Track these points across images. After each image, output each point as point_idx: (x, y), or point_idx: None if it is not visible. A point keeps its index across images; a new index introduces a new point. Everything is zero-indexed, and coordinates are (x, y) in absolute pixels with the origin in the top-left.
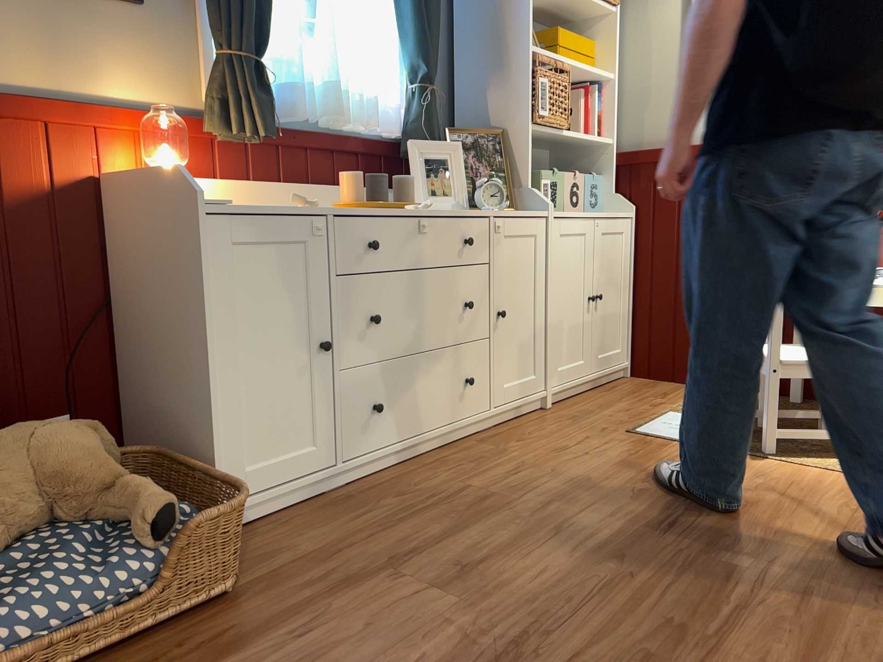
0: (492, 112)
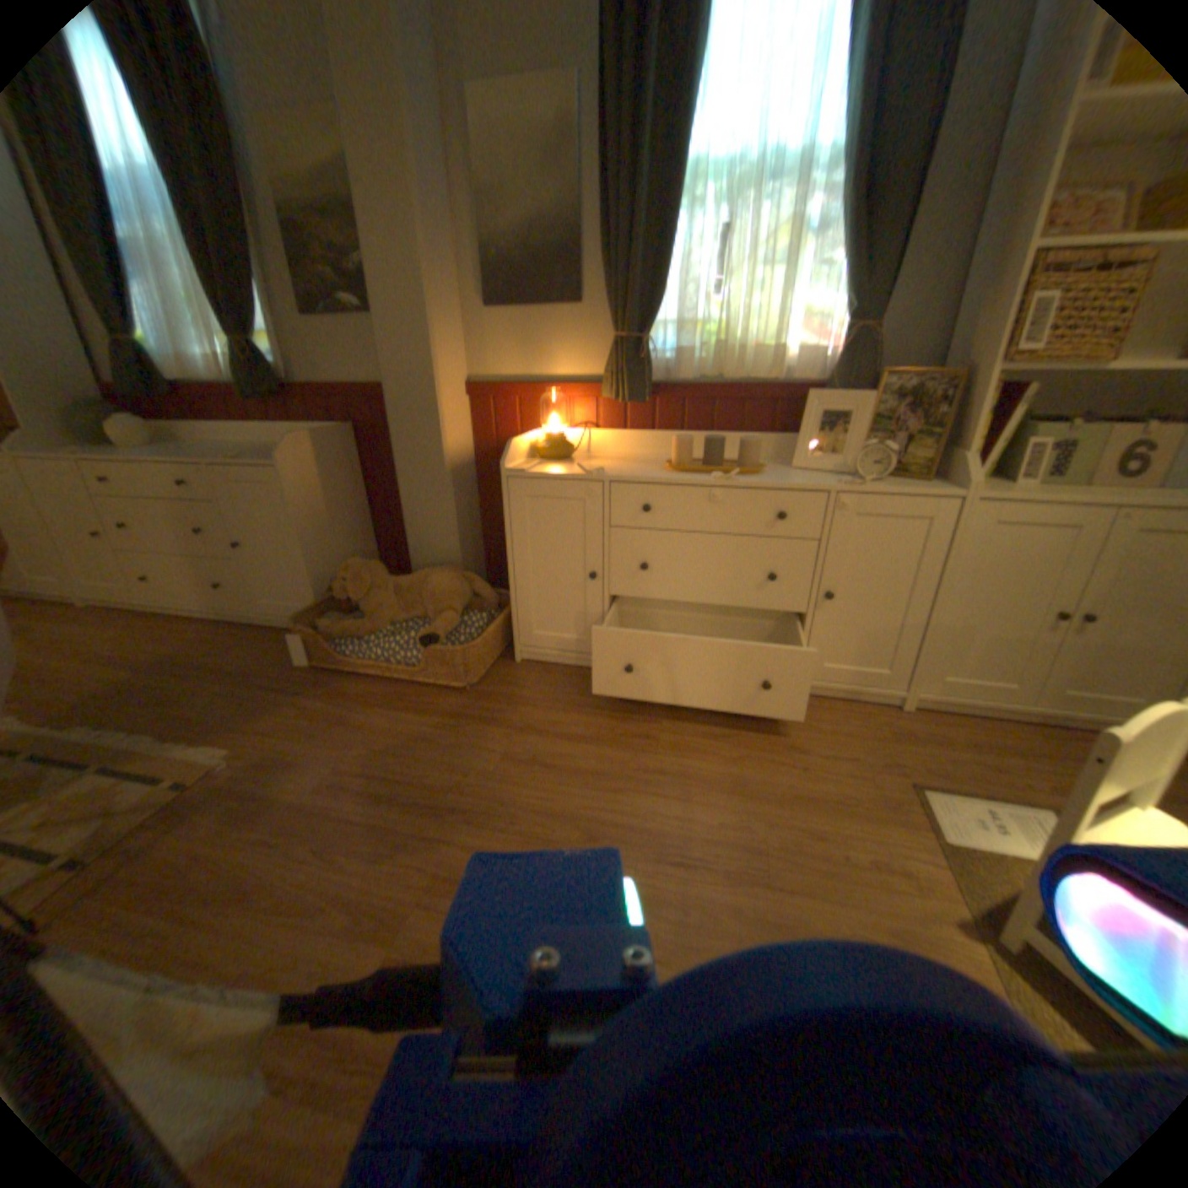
0: (976, 341)
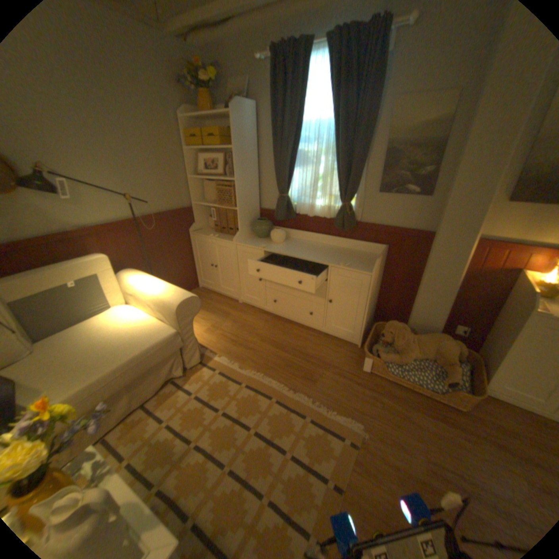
0: None
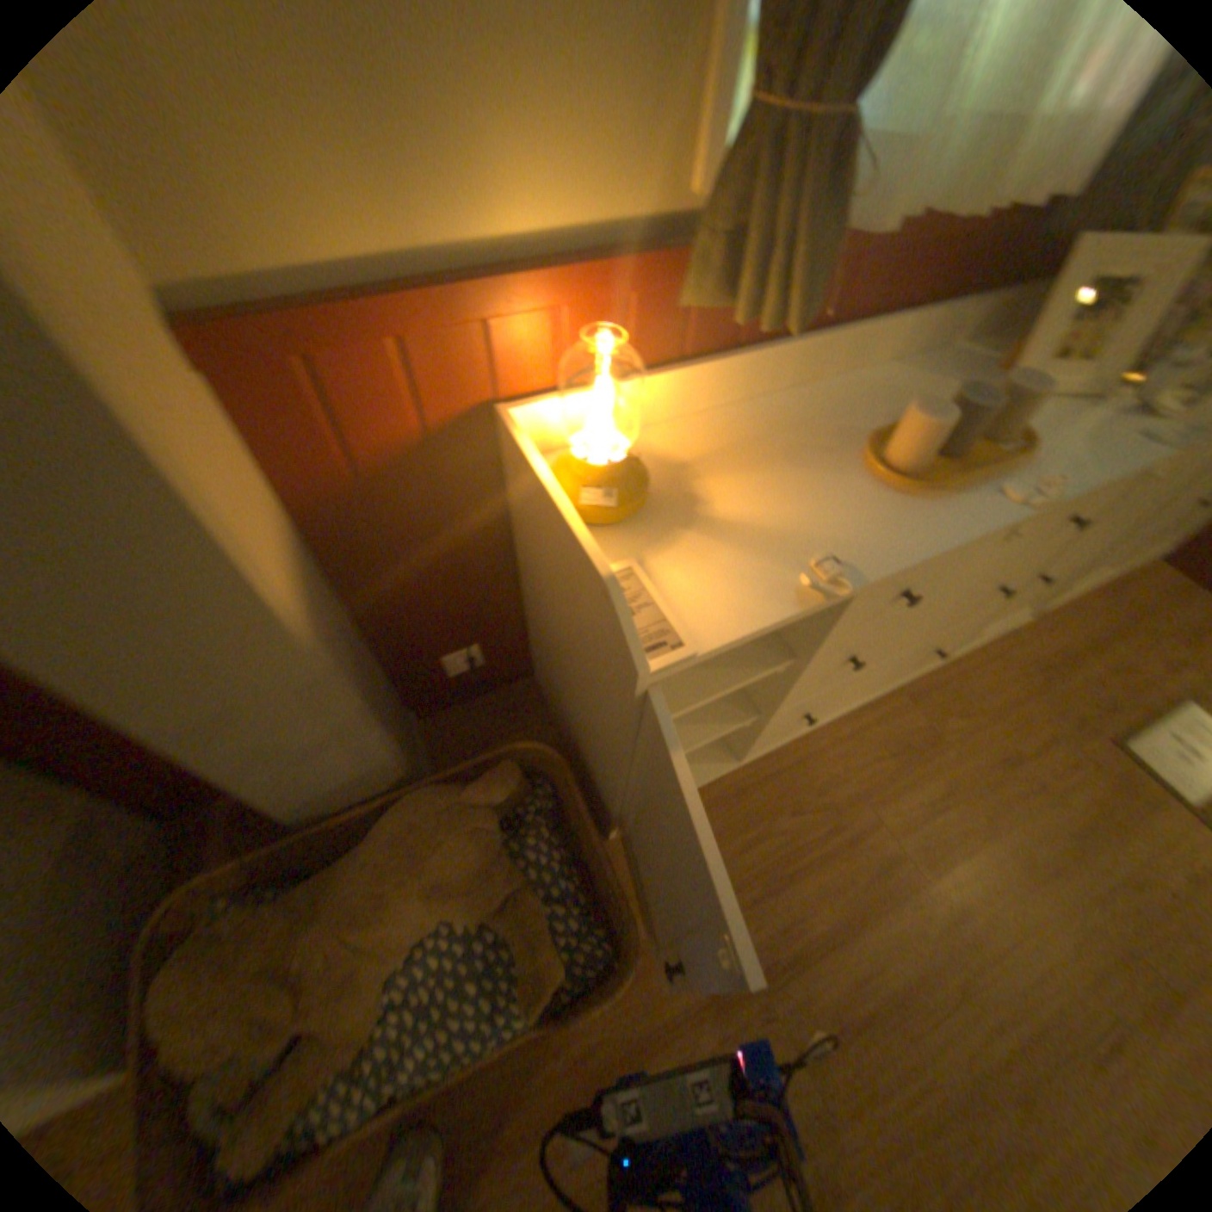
0: None
